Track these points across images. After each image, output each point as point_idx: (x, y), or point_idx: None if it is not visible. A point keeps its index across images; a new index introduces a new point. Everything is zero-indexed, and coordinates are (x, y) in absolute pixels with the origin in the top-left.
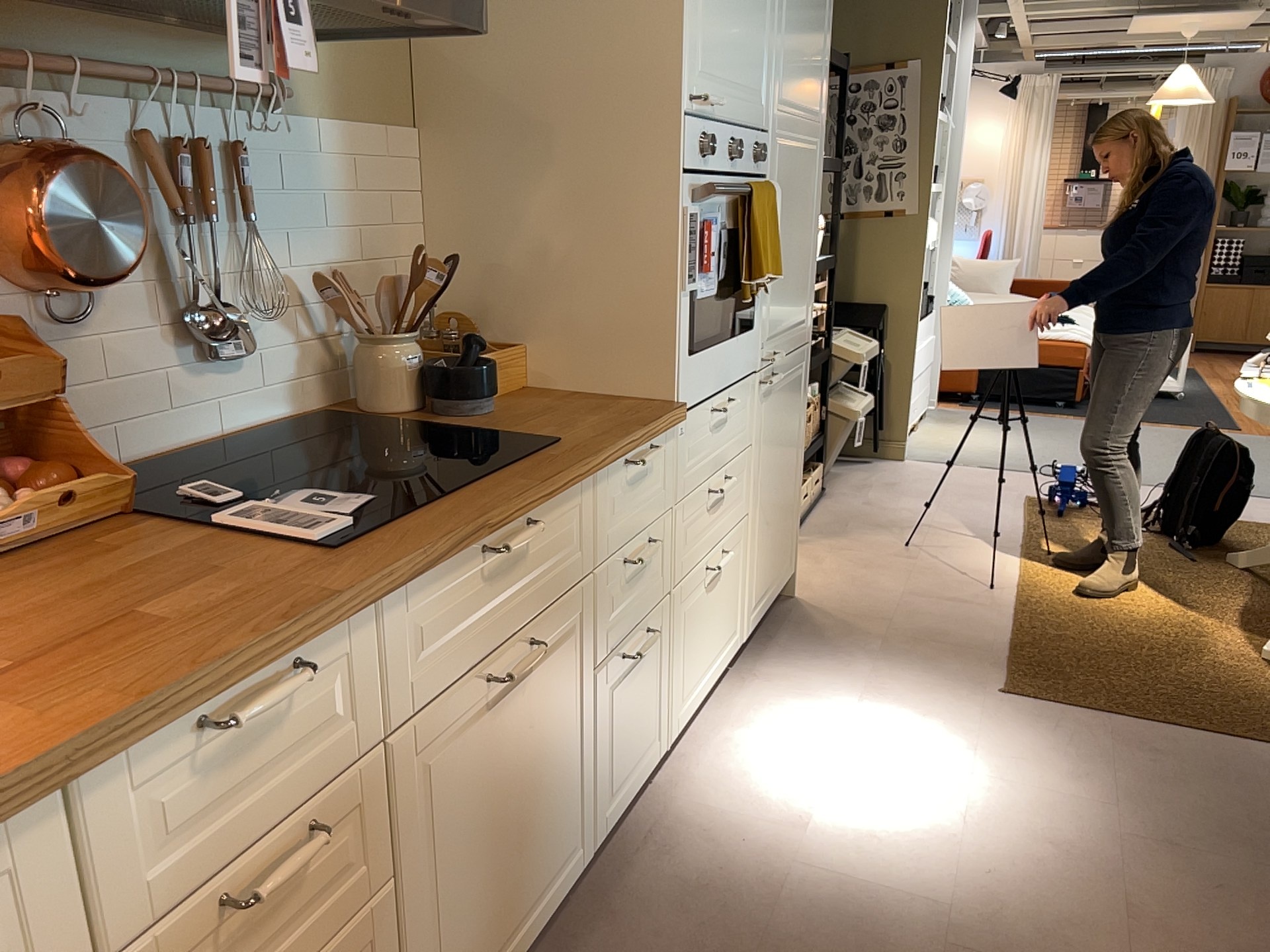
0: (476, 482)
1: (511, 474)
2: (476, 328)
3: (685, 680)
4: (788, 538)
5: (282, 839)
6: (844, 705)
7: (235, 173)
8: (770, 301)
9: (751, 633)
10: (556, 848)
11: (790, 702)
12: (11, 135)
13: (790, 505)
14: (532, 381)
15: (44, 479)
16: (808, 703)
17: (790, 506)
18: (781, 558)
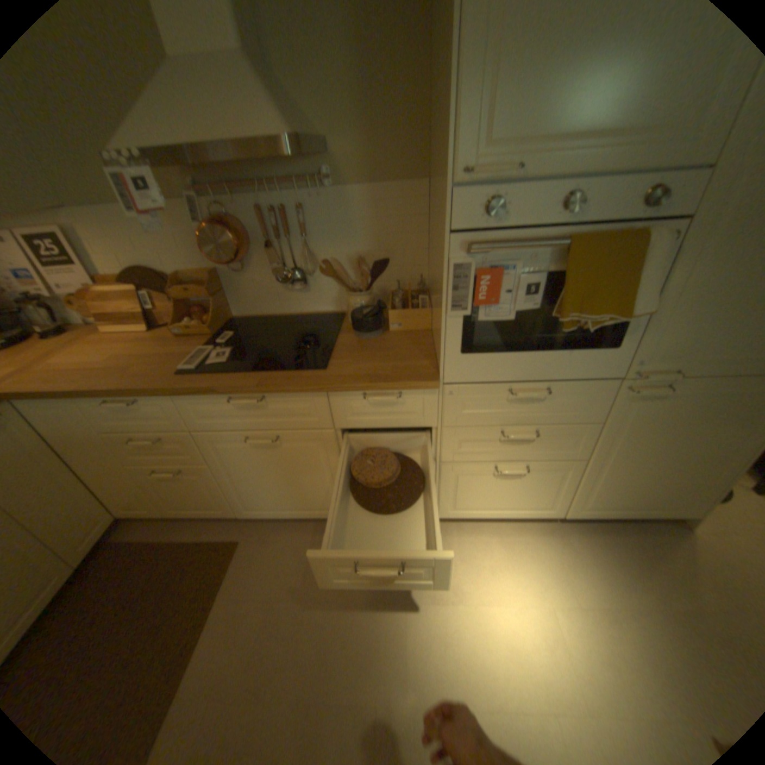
0: (255, 371)
1: (268, 375)
2: (409, 293)
3: (460, 502)
4: (685, 496)
5: (151, 436)
6: (574, 600)
7: (301, 214)
8: (671, 329)
9: (580, 518)
10: (317, 502)
11: (550, 565)
12: (214, 210)
13: (697, 479)
14: (433, 327)
15: (203, 317)
16: (558, 576)
17: (697, 479)
18: (662, 502)
